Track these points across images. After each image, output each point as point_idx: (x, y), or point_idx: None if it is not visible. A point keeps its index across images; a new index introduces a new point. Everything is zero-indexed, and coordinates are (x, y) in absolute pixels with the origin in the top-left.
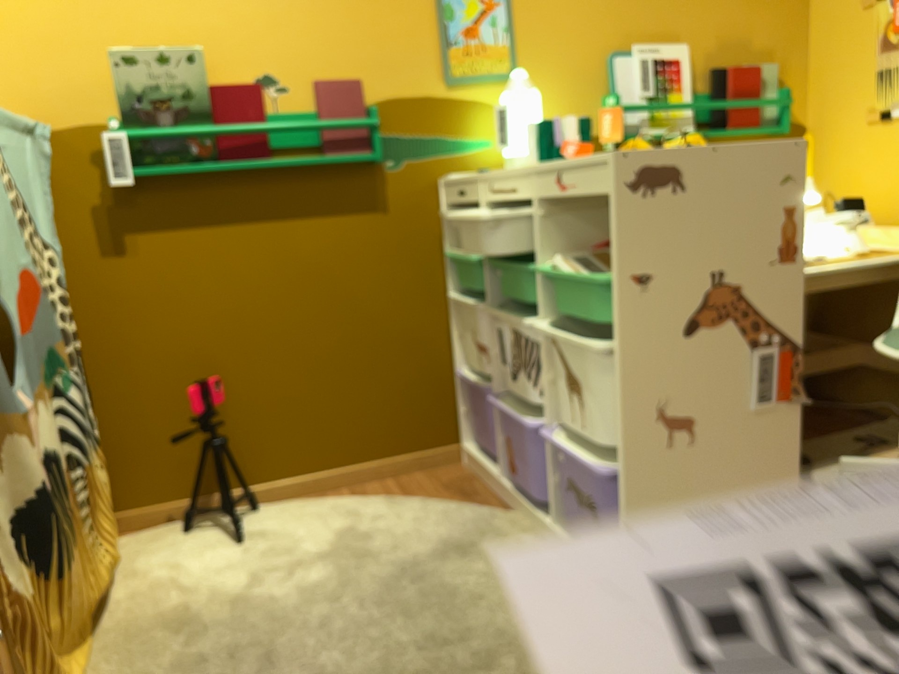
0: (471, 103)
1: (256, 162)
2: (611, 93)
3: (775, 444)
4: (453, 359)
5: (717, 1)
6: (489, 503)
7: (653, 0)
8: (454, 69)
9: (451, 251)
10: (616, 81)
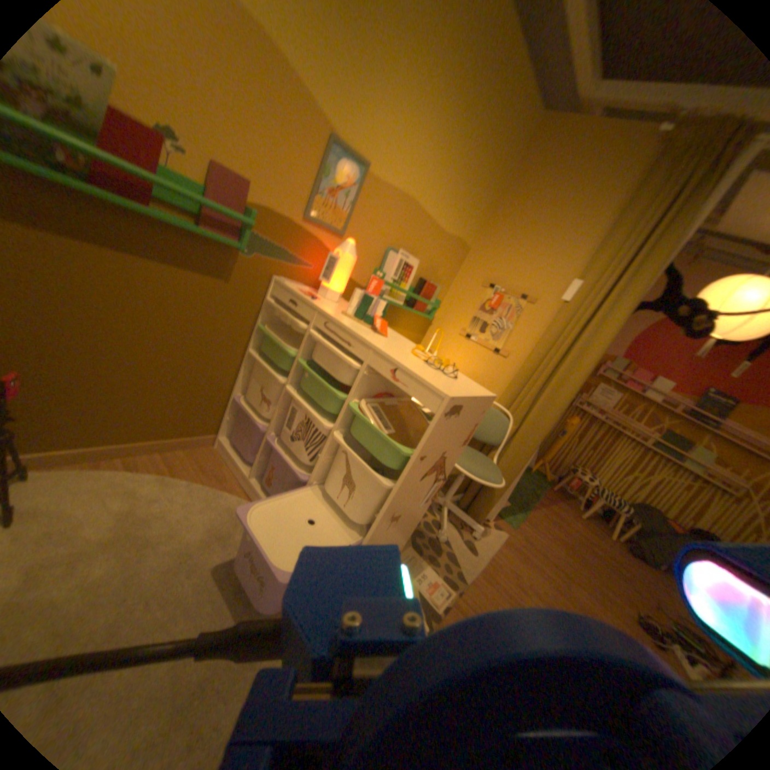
0: (314, 239)
1: (136, 206)
2: (380, 269)
3: (420, 517)
4: (234, 388)
5: (438, 246)
6: (237, 492)
7: (419, 231)
8: (315, 212)
9: (263, 326)
10: (387, 265)
